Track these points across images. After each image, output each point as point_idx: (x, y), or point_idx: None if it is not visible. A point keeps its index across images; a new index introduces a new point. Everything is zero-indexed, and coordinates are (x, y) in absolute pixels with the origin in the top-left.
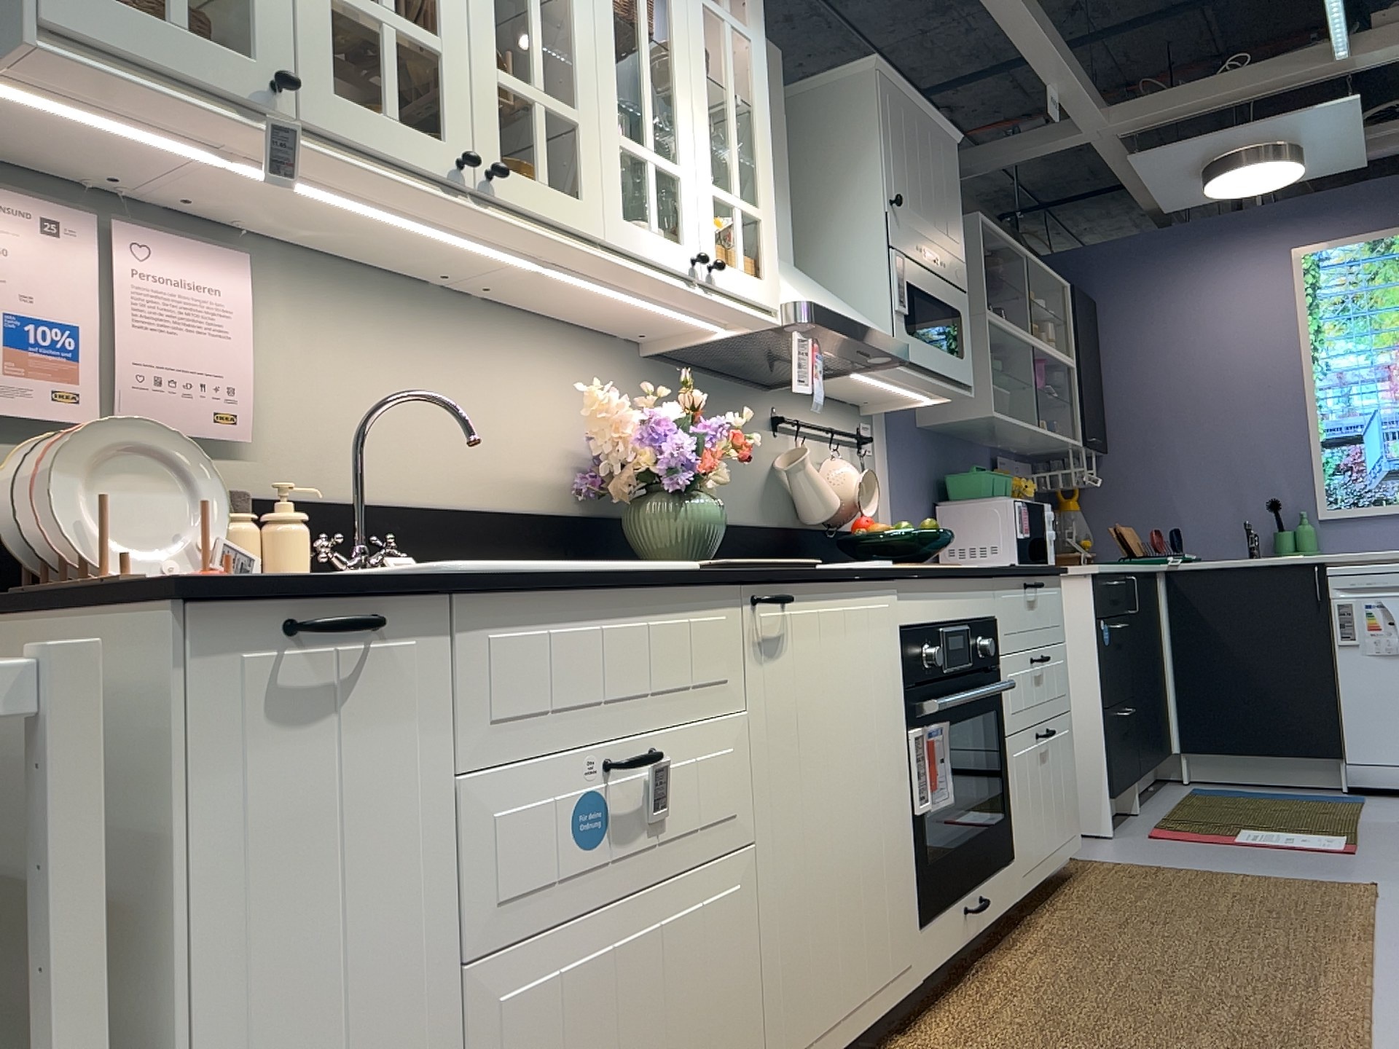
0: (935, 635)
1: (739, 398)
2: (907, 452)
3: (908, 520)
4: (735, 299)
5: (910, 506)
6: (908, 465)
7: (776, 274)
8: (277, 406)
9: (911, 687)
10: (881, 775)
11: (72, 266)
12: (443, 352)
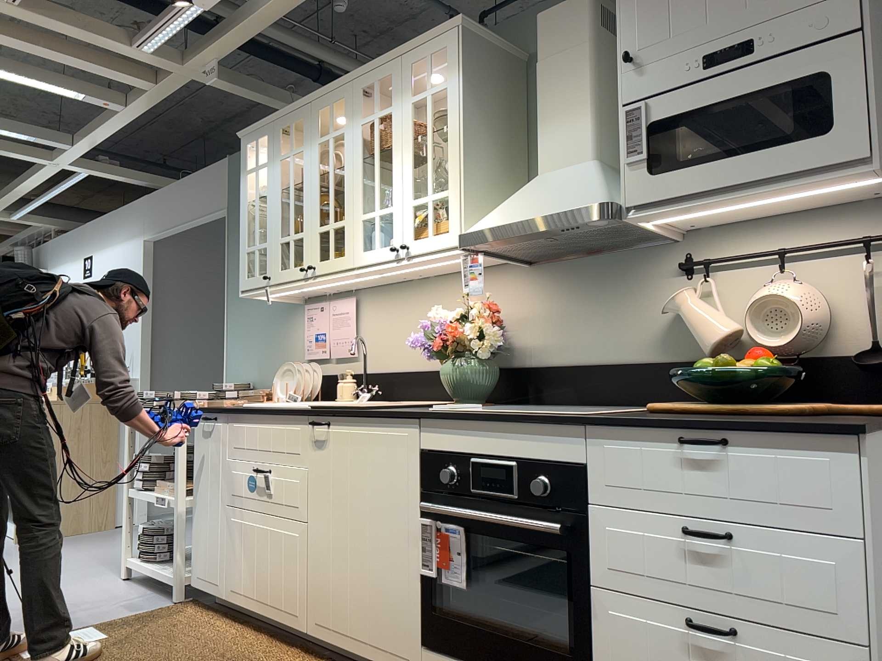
0: (461, 462)
1: (630, 262)
2: None
3: None
4: (430, 252)
5: None
6: None
7: (455, 223)
8: (366, 342)
9: (428, 491)
10: (389, 532)
11: (324, 316)
12: (416, 305)
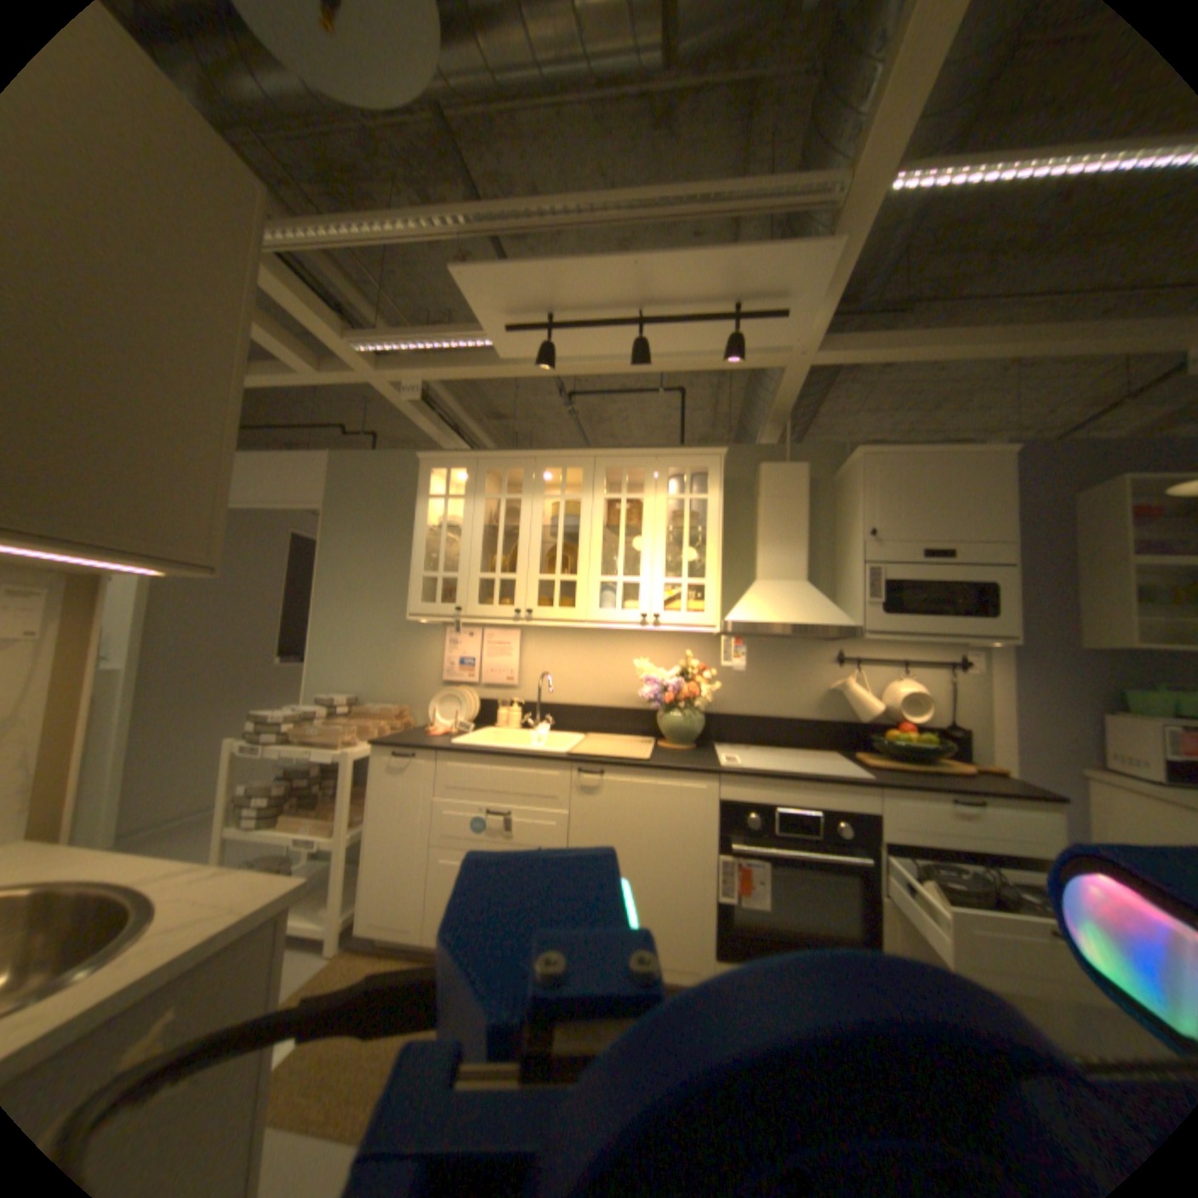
0: (763, 810)
1: (797, 648)
2: (1047, 670)
3: (1040, 723)
4: (678, 625)
5: (1048, 713)
6: (1047, 681)
7: (710, 608)
8: (528, 672)
9: (725, 833)
10: (678, 868)
11: (474, 642)
12: (592, 648)
